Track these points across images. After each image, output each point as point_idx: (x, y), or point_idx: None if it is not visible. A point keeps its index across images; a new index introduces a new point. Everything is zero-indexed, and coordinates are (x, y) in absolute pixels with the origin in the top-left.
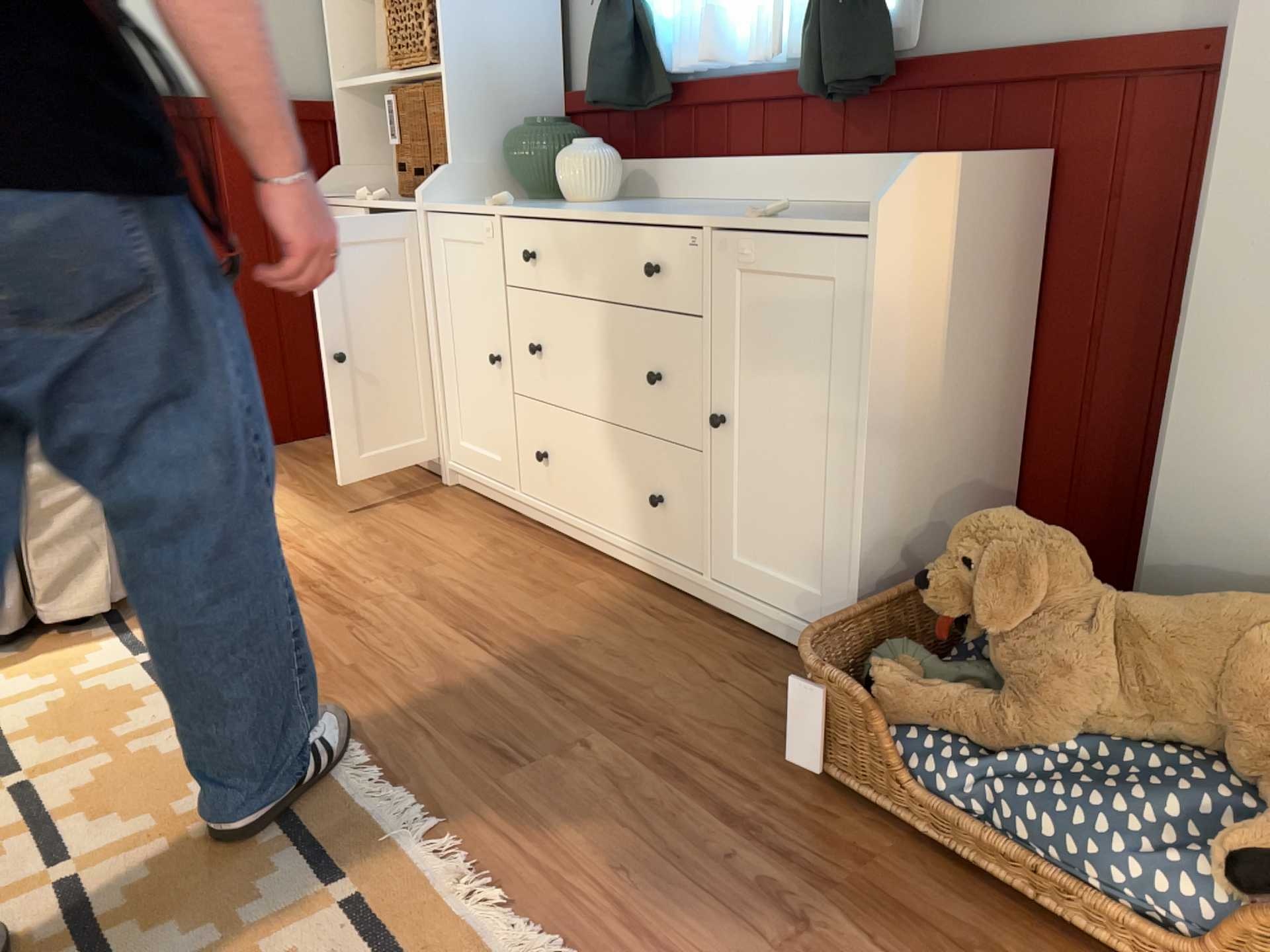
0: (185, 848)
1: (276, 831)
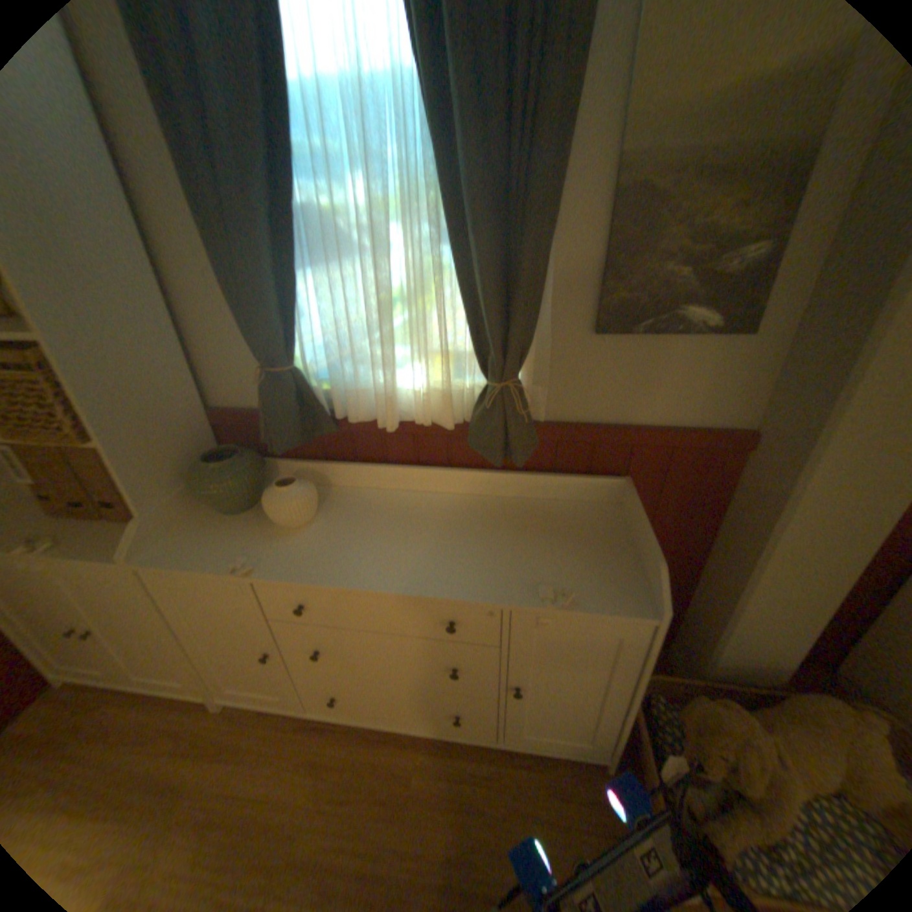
0: None
1: None
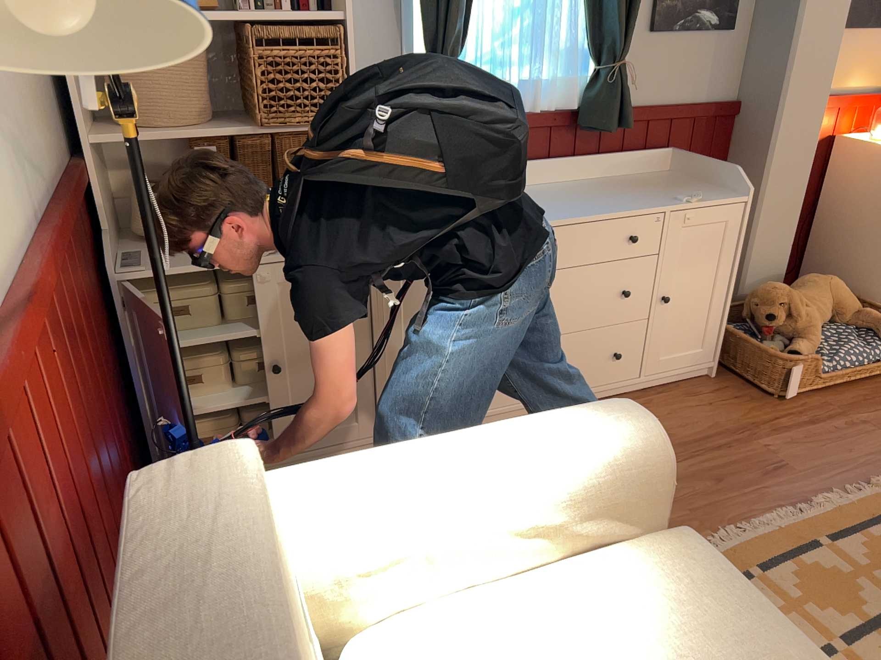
0: (876, 568)
1: (855, 537)
